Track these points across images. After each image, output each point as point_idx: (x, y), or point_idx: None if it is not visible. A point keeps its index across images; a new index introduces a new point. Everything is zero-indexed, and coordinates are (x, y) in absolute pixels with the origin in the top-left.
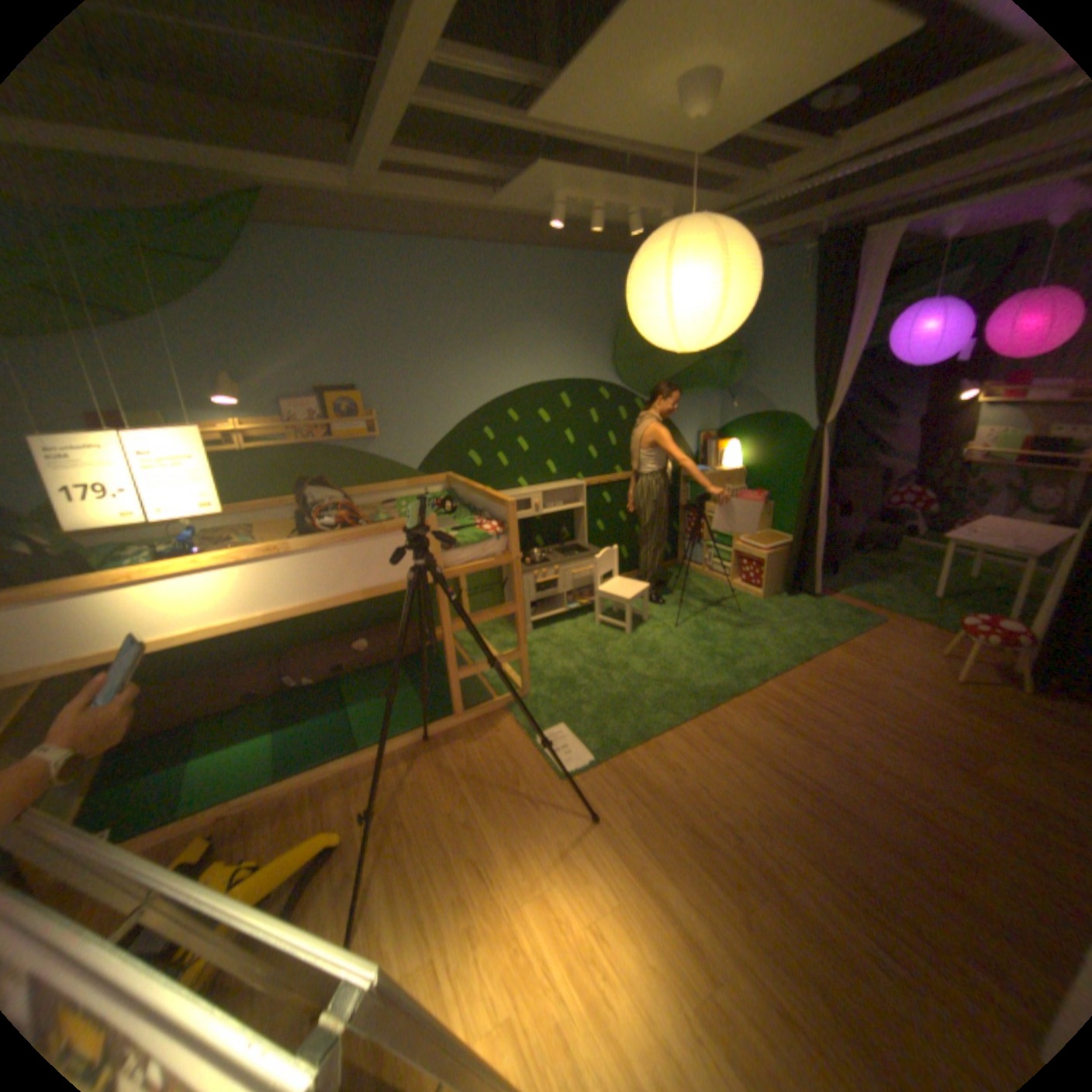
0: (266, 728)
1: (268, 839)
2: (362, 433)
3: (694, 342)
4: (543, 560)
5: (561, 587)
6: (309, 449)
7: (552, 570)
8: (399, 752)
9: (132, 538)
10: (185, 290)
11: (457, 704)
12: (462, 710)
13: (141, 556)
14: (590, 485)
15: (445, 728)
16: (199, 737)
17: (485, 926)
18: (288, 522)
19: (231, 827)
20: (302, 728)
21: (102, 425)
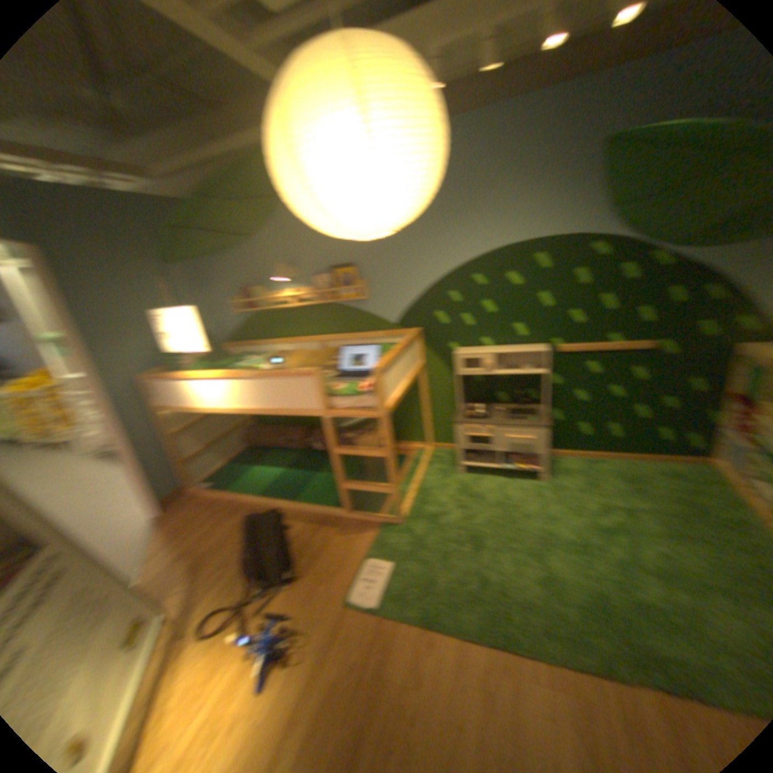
0: (285, 465)
1: (230, 523)
2: (356, 295)
3: (337, 230)
4: (487, 415)
5: (493, 444)
6: (327, 306)
7: (483, 427)
8: (306, 515)
9: (254, 350)
10: (268, 215)
11: (345, 504)
12: (345, 509)
13: (244, 361)
14: (567, 350)
15: (336, 515)
16: (267, 456)
17: (215, 652)
18: (307, 352)
19: (231, 508)
20: (294, 473)
21: (242, 293)
